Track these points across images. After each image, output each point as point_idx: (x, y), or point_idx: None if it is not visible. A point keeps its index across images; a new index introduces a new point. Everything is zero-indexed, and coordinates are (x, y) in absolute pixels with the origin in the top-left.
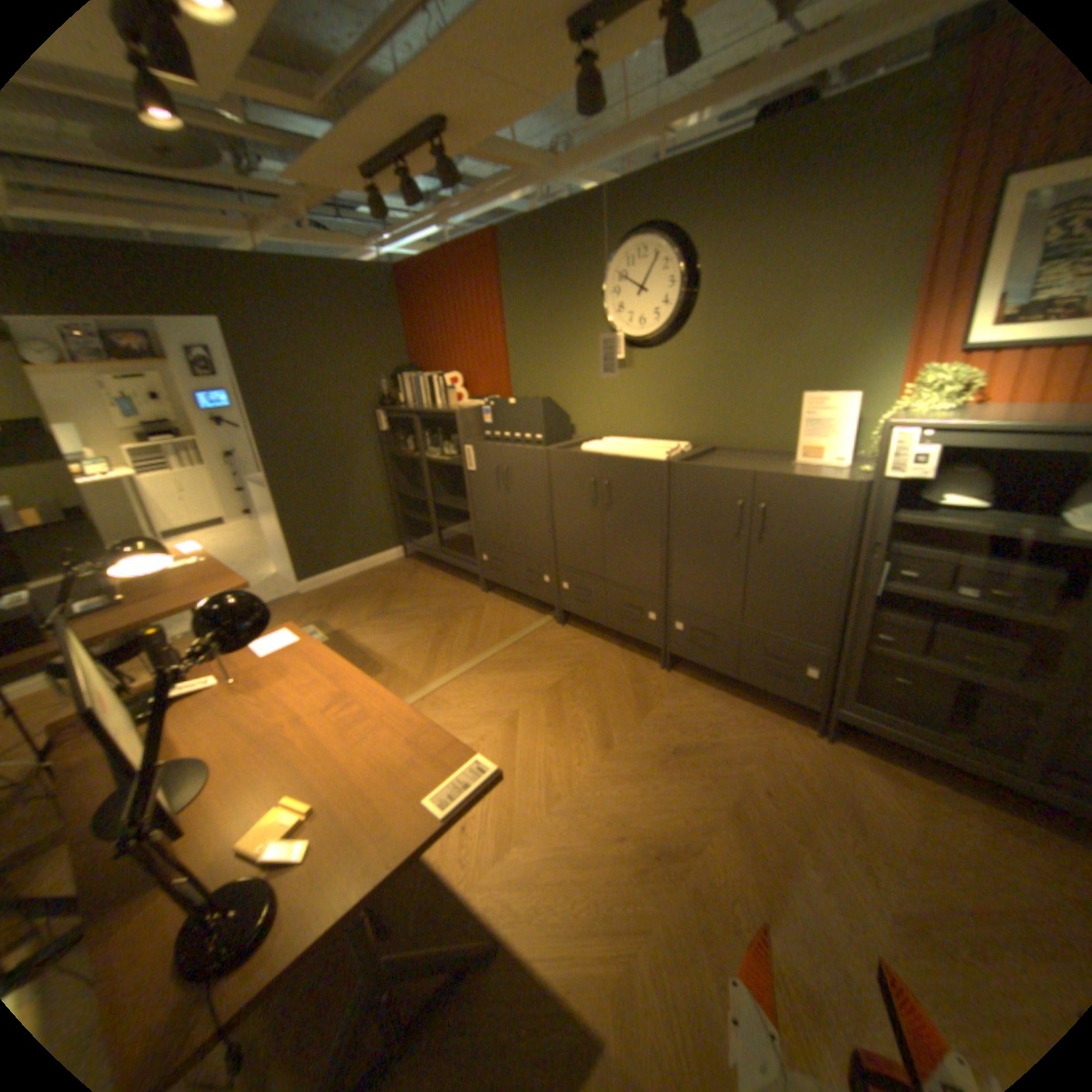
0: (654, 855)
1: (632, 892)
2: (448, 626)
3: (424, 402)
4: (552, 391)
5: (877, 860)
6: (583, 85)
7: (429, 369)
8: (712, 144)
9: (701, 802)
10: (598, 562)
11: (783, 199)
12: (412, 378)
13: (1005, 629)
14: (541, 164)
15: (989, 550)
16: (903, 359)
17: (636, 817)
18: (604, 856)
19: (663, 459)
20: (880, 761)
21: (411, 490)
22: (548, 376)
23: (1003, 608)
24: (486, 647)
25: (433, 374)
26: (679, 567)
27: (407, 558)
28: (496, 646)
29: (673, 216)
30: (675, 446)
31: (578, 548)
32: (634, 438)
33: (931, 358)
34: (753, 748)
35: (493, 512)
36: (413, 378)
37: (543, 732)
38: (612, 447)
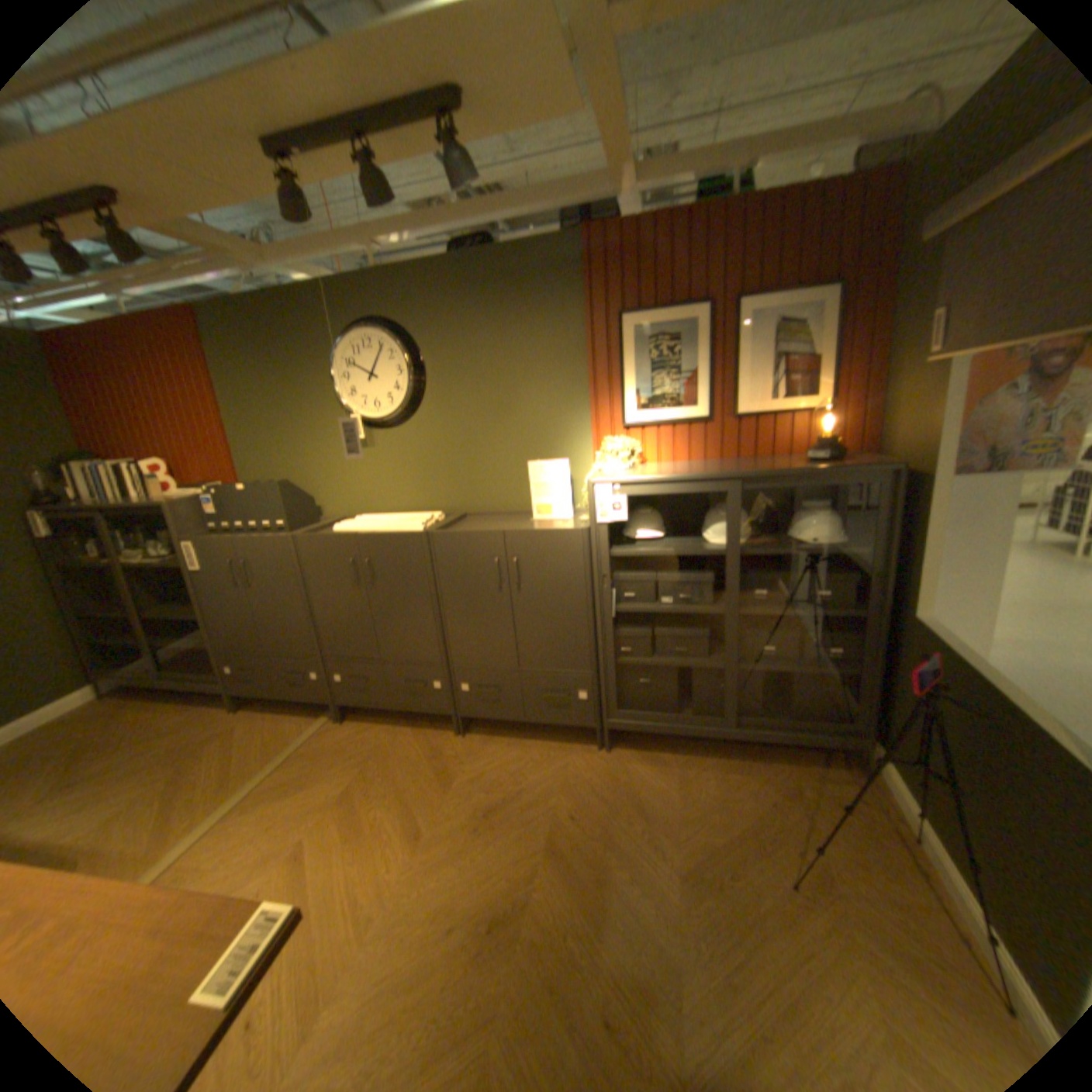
0: (483, 930)
1: (468, 983)
2: (182, 770)
3: (108, 496)
4: (287, 473)
5: (659, 837)
6: (283, 192)
7: (112, 455)
8: (415, 260)
9: (516, 853)
10: (370, 643)
11: (481, 311)
12: (85, 466)
13: (691, 622)
14: (241, 249)
15: (670, 567)
16: (589, 434)
17: (457, 900)
18: (431, 961)
19: (420, 529)
20: (643, 753)
21: (98, 607)
22: (280, 457)
23: (687, 607)
24: (243, 778)
25: (120, 461)
26: (453, 630)
27: (100, 699)
28: (258, 773)
29: (391, 314)
30: (429, 516)
31: (345, 633)
32: (387, 513)
33: (606, 433)
34: (550, 781)
35: (230, 613)
36: (87, 466)
37: (336, 852)
38: (366, 524)
